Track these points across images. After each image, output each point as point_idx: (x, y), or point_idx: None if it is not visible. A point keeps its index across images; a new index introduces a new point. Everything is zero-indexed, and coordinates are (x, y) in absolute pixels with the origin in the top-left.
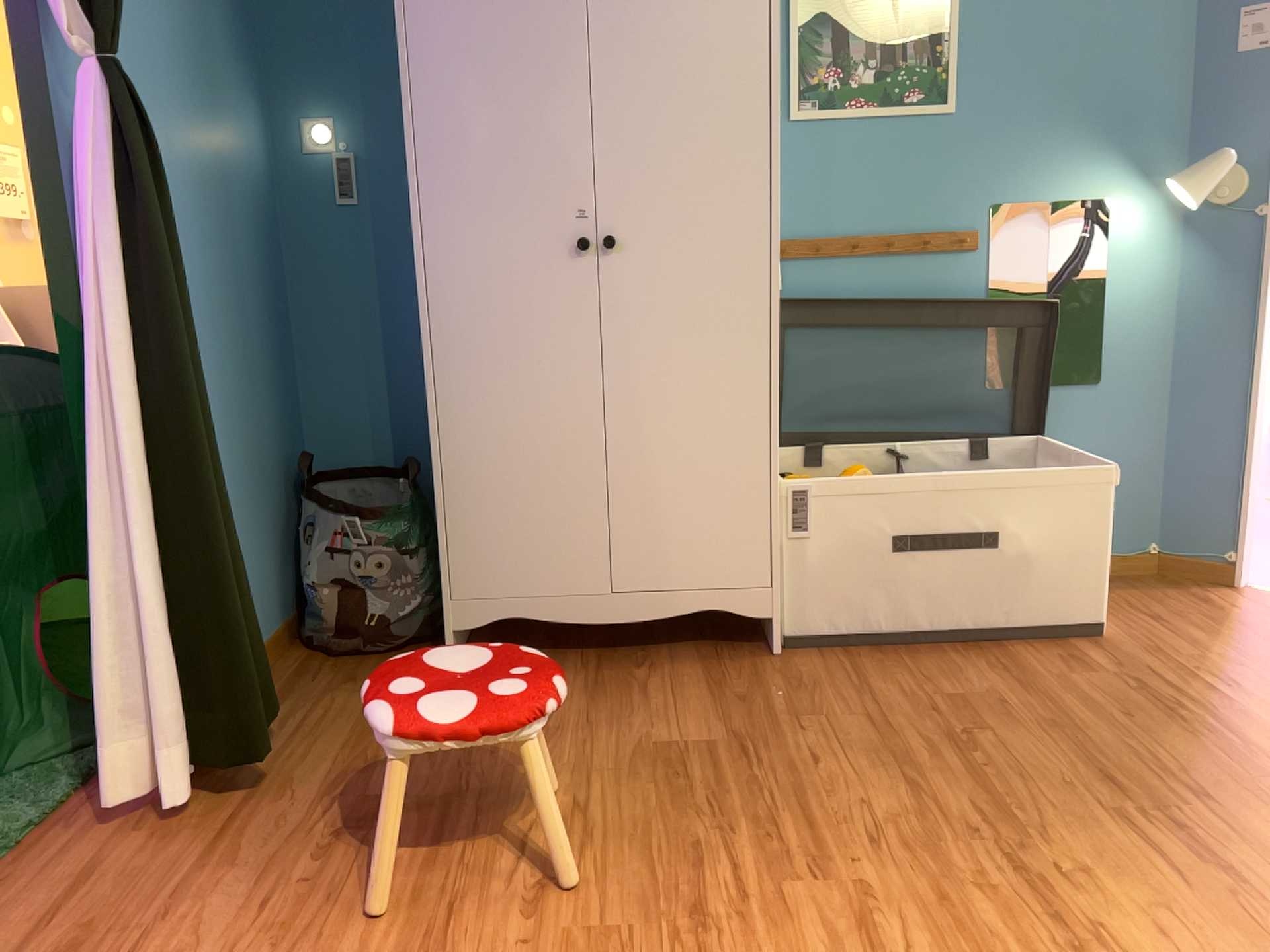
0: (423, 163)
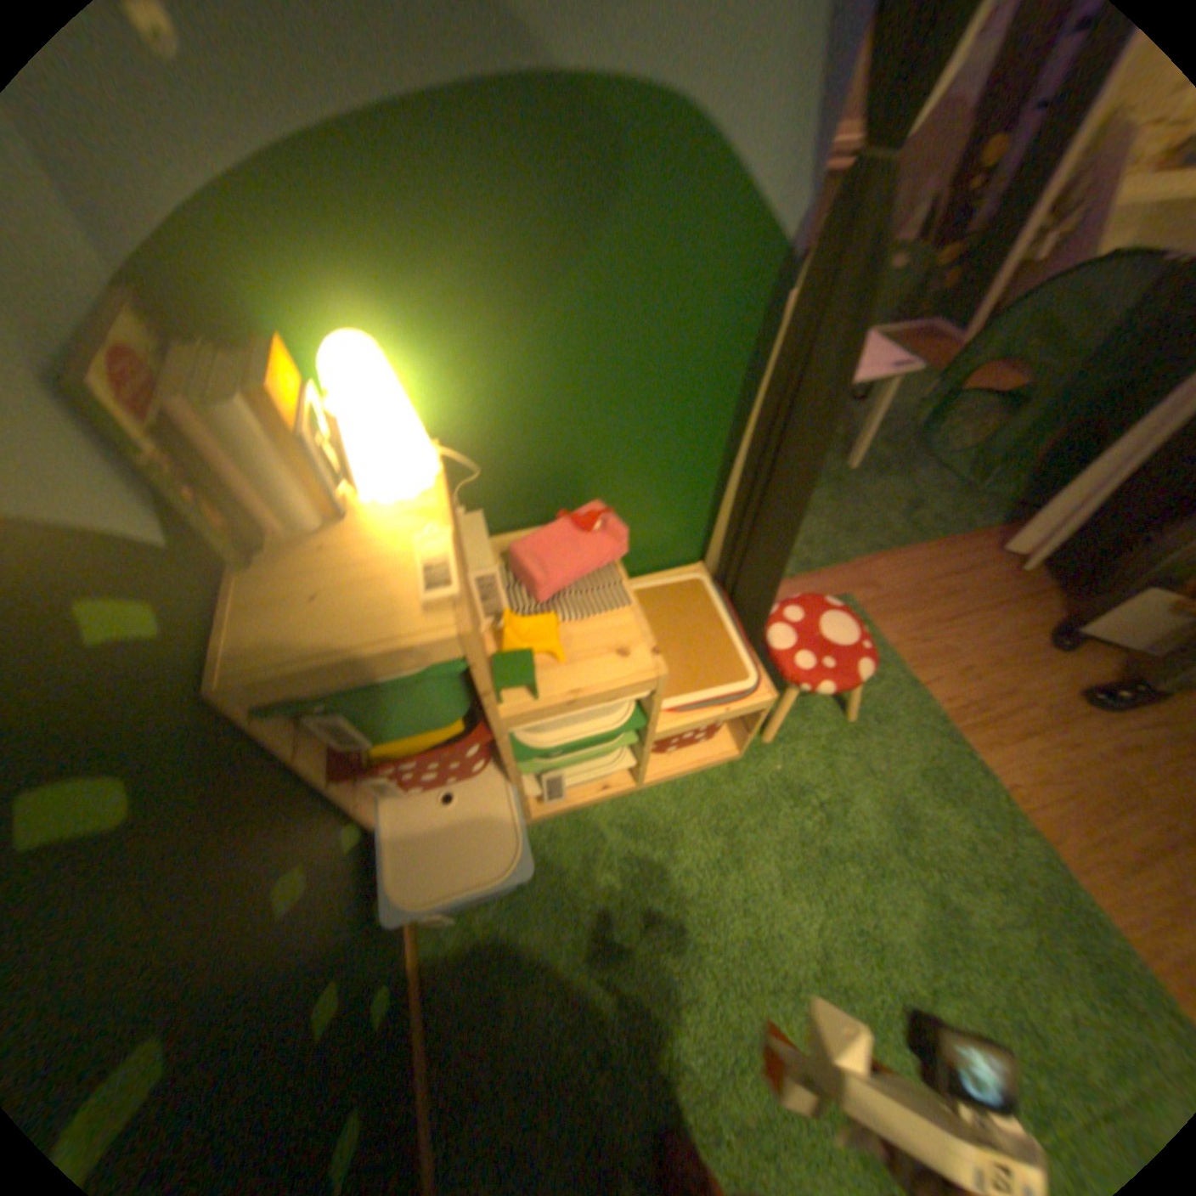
0: None
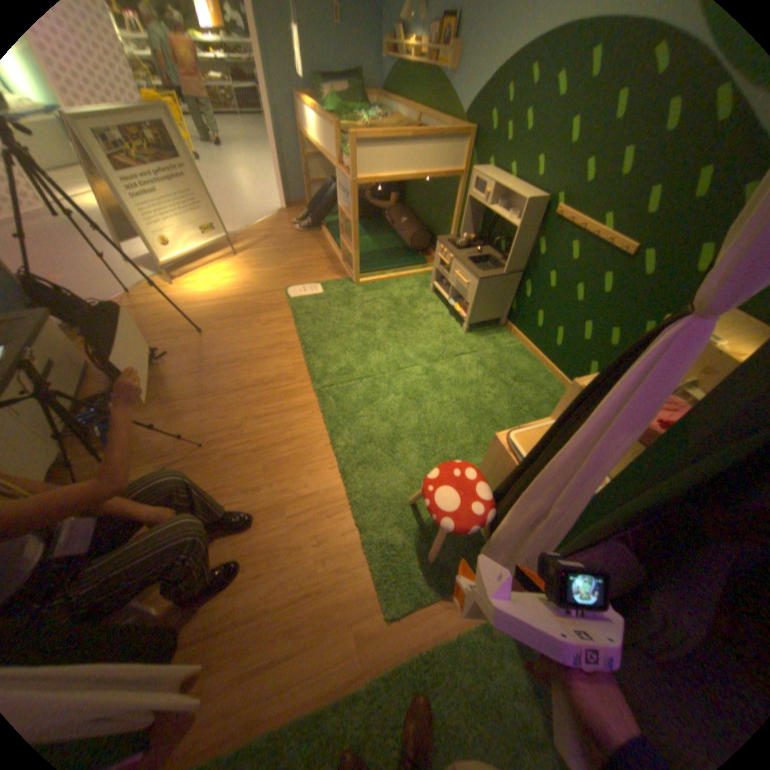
0: None
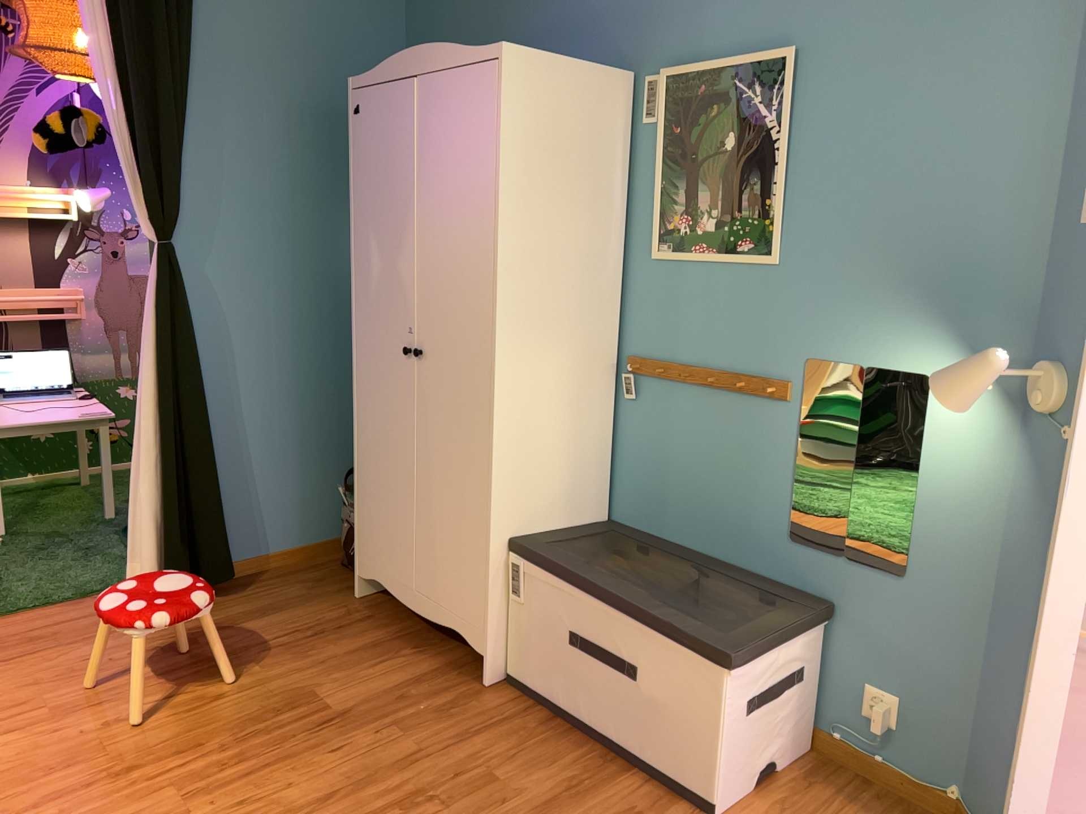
0: (356, 284)
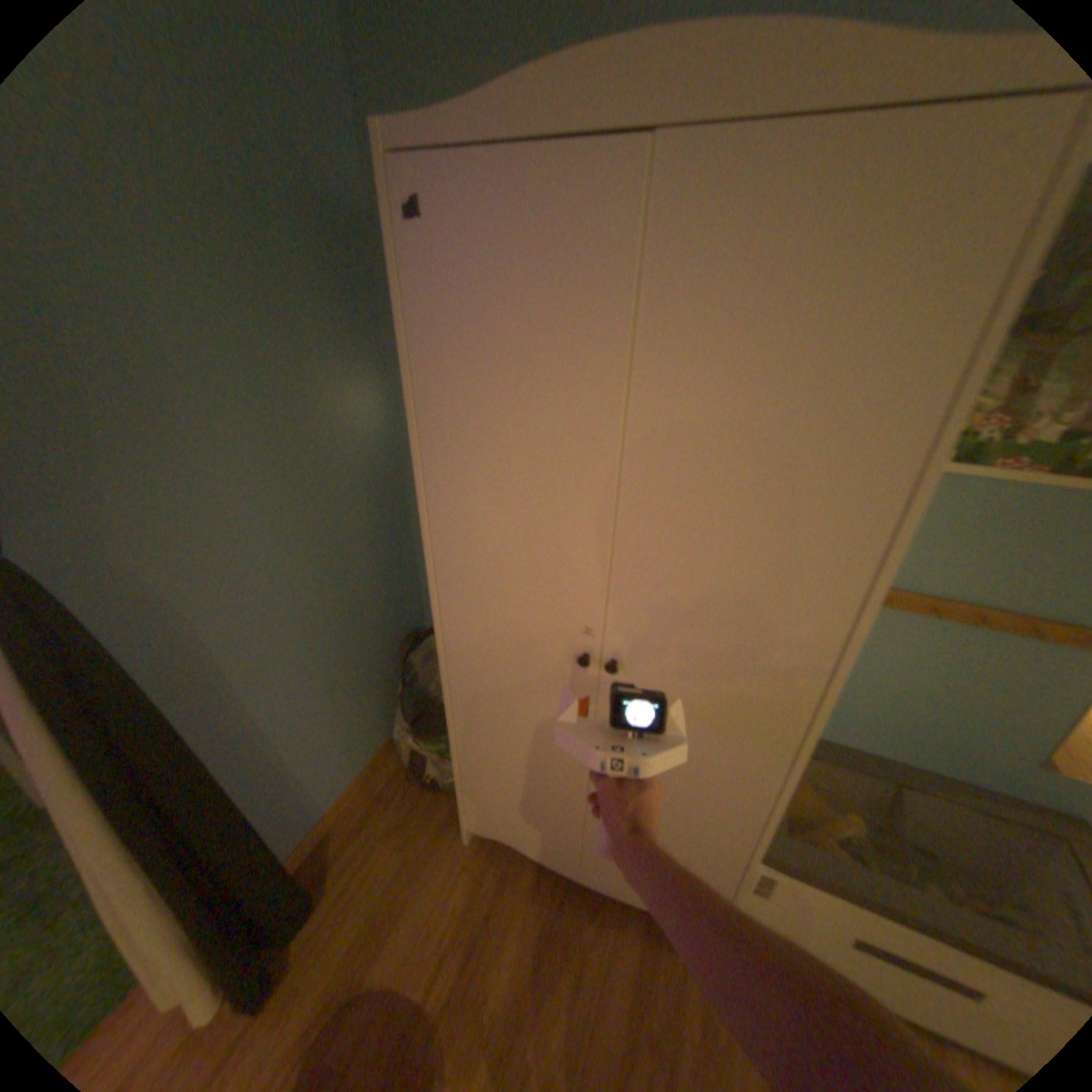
0: (442, 541)
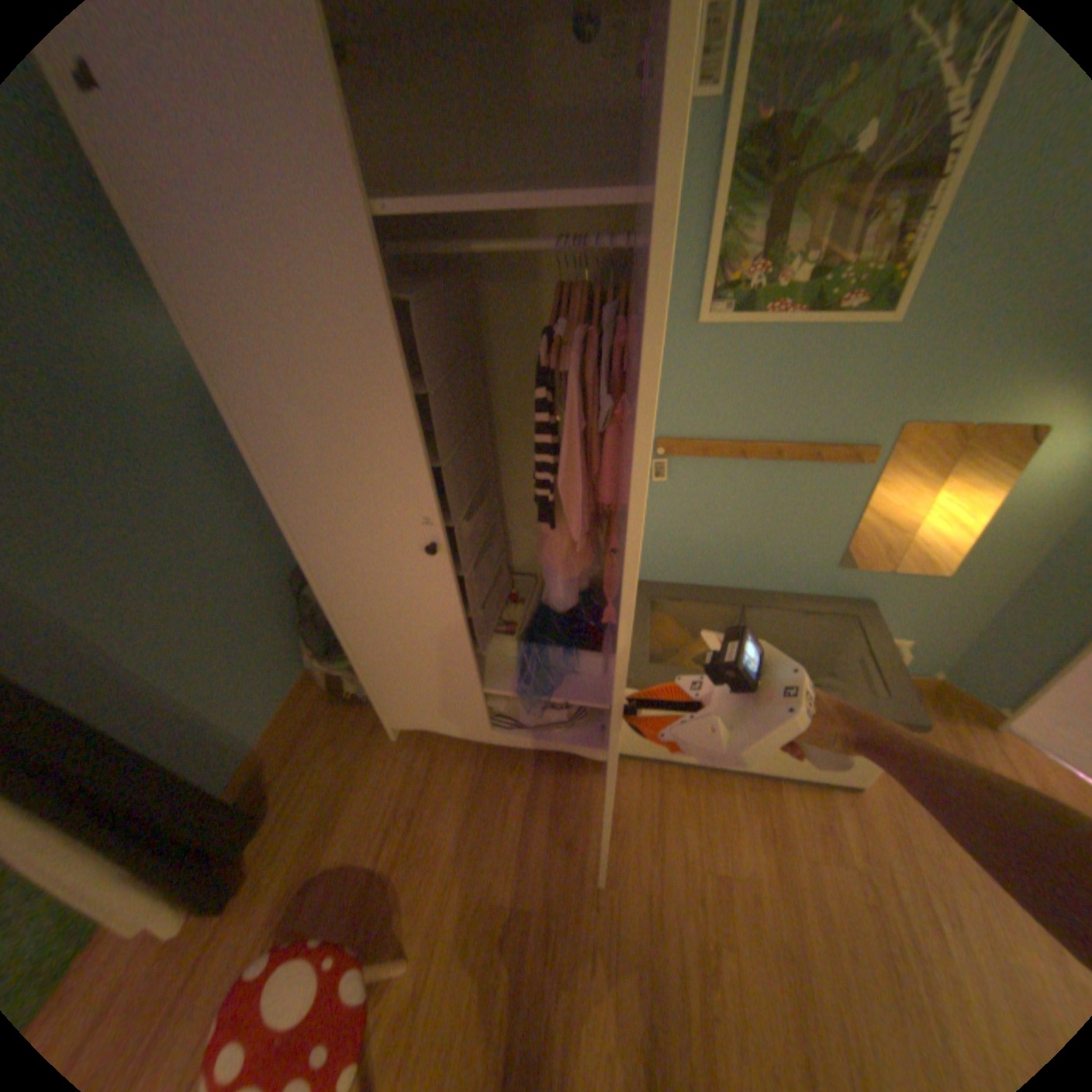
0: (264, 462)
